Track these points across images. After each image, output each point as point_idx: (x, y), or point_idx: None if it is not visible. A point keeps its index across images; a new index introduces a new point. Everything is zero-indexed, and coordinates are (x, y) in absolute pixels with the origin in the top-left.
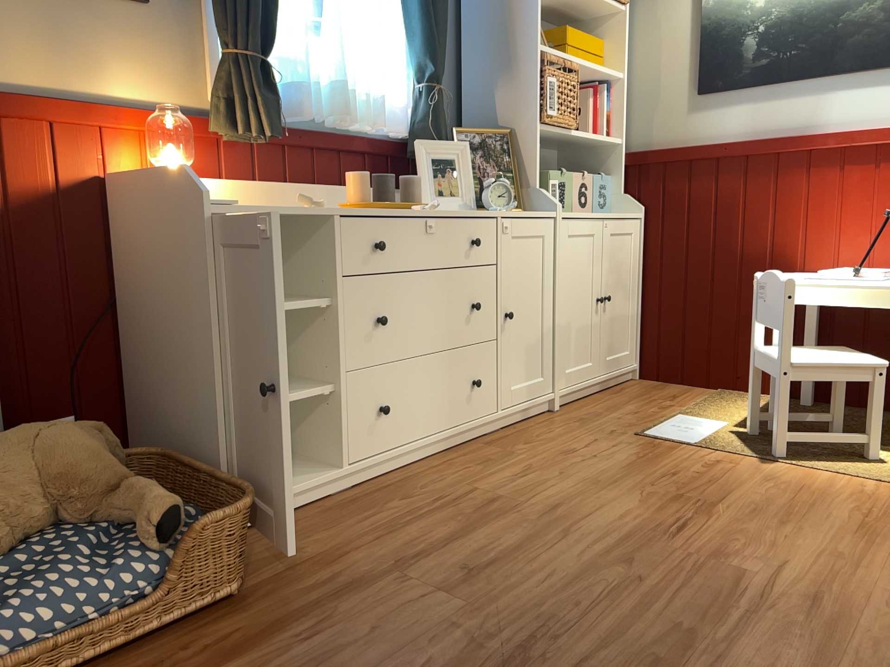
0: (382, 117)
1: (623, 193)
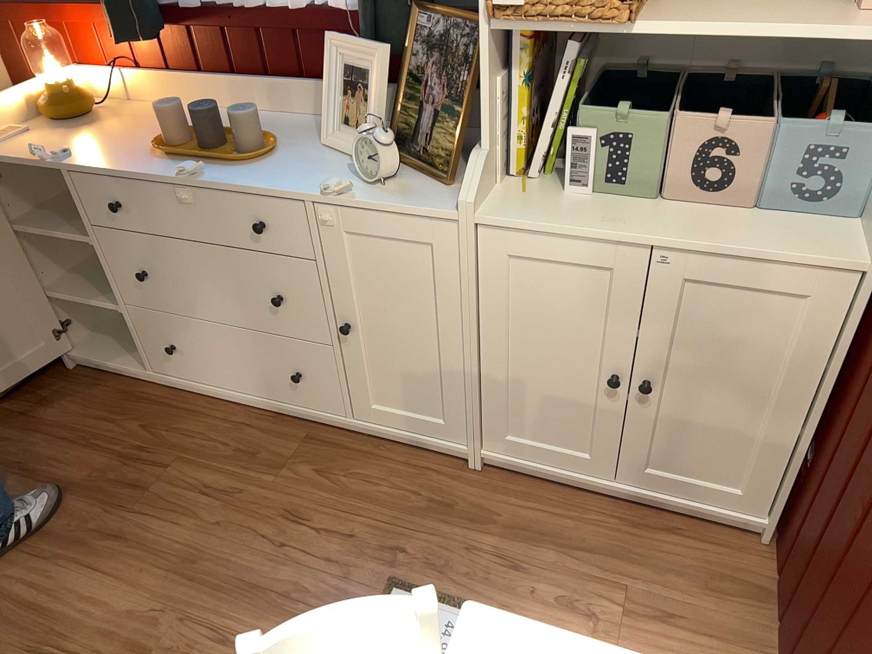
0: None
1: None
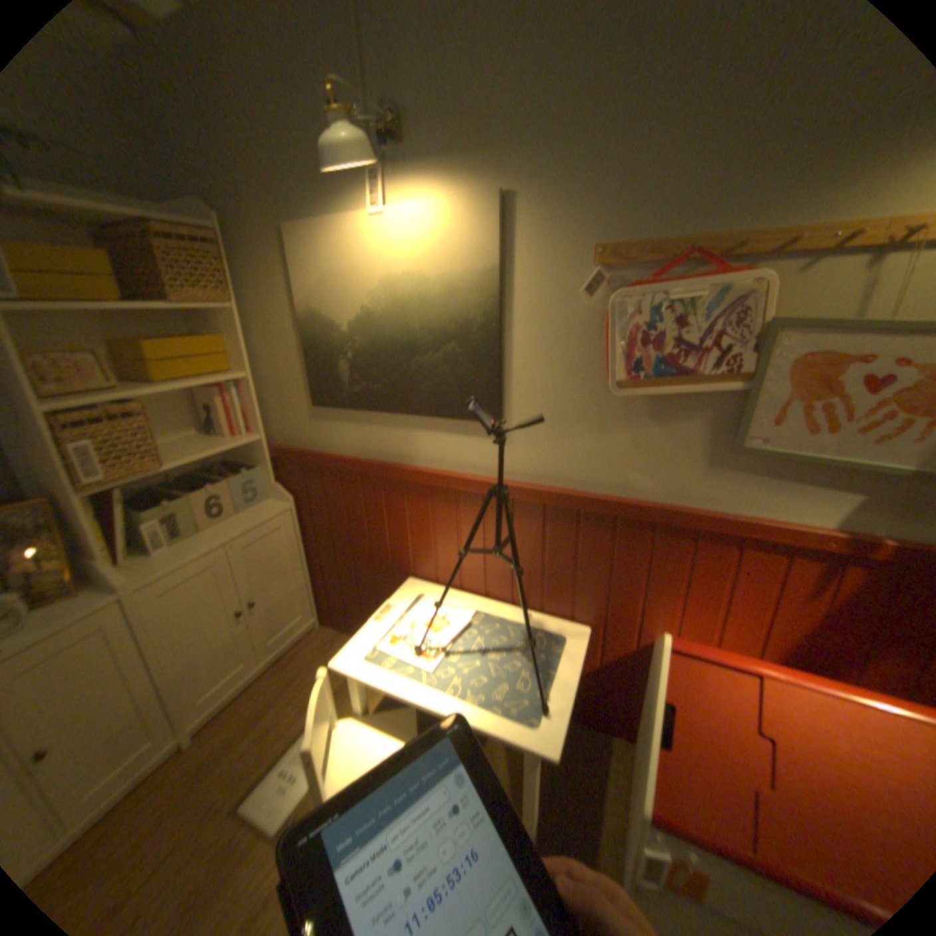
0: None
1: (275, 482)
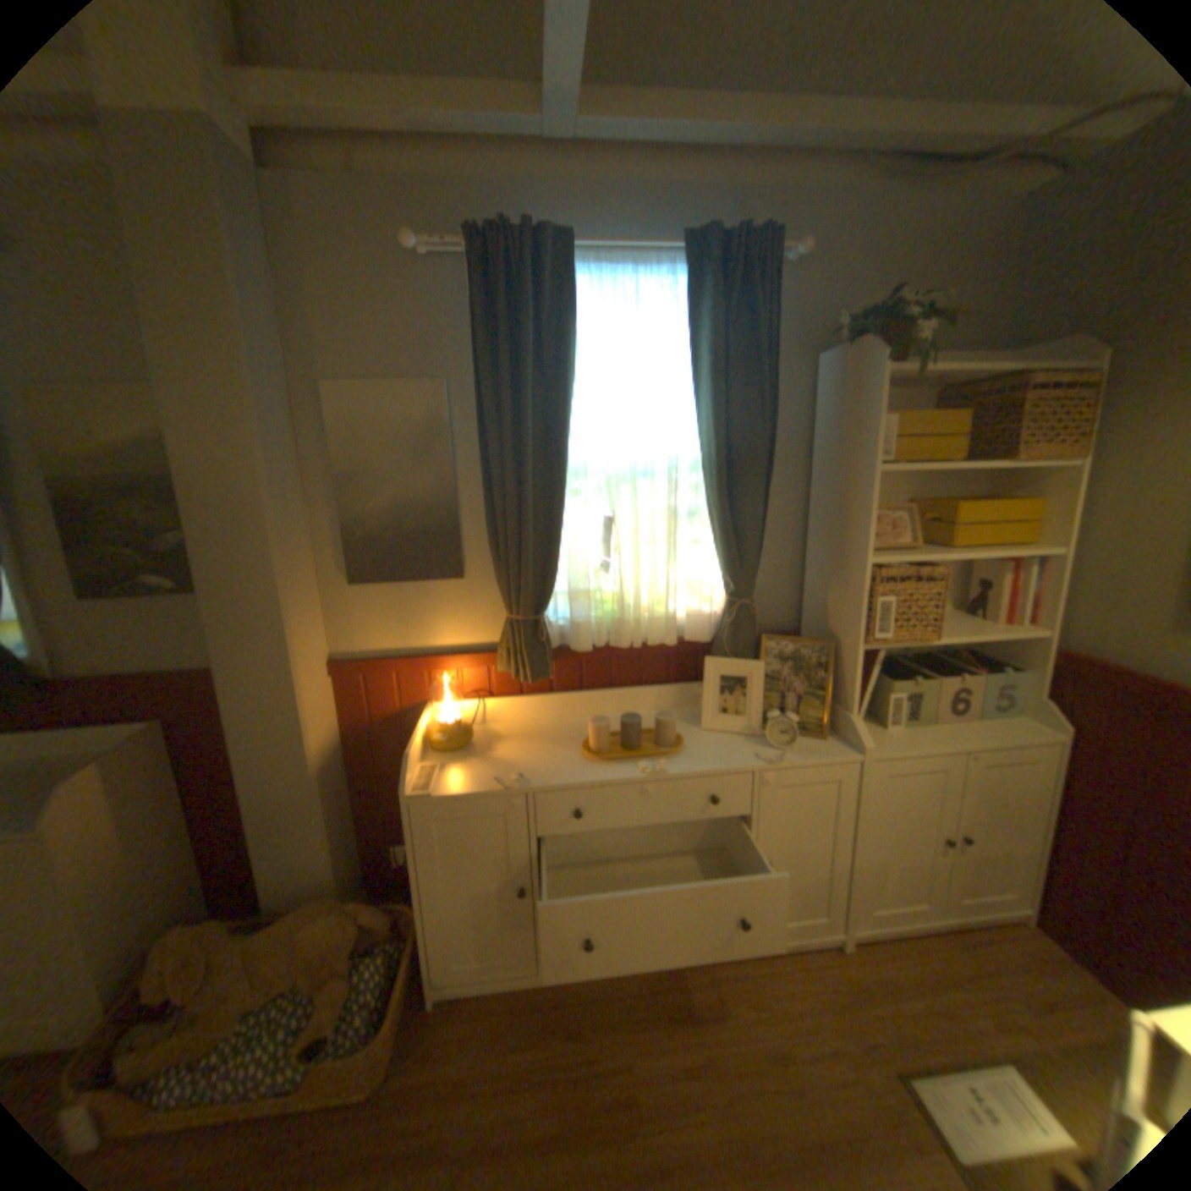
0: (687, 623)
1: (1047, 700)
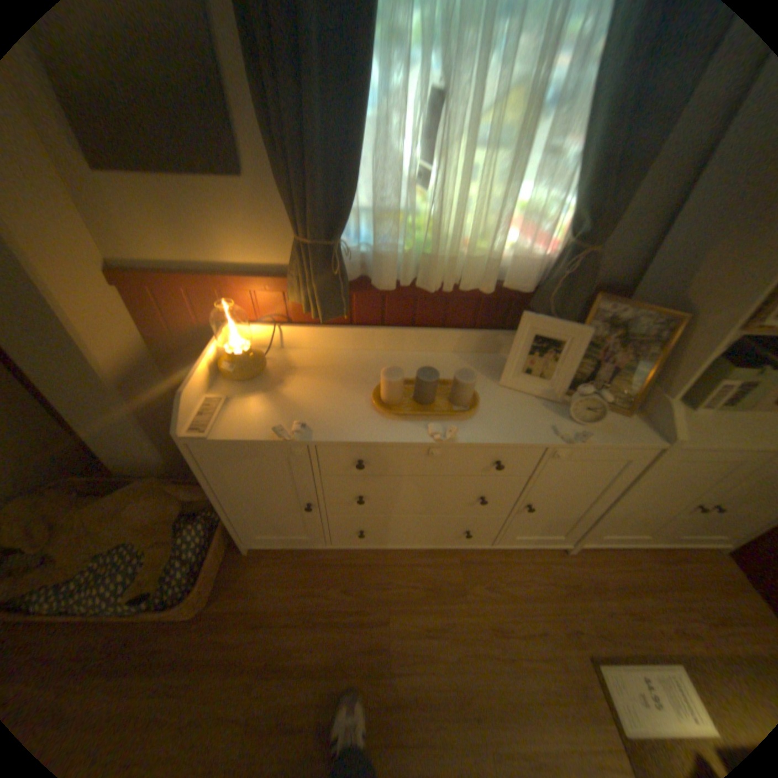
0: (511, 266)
1: None
